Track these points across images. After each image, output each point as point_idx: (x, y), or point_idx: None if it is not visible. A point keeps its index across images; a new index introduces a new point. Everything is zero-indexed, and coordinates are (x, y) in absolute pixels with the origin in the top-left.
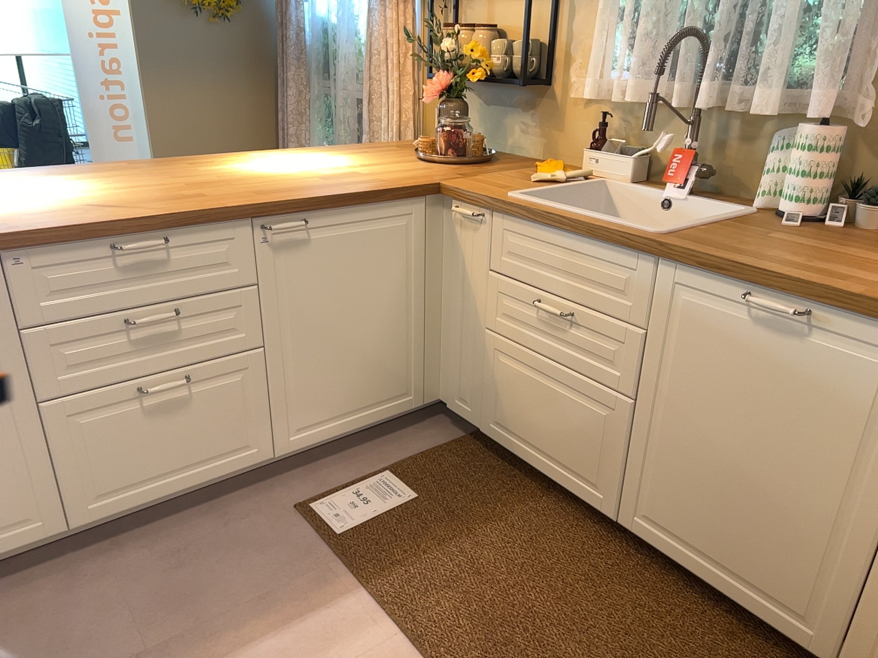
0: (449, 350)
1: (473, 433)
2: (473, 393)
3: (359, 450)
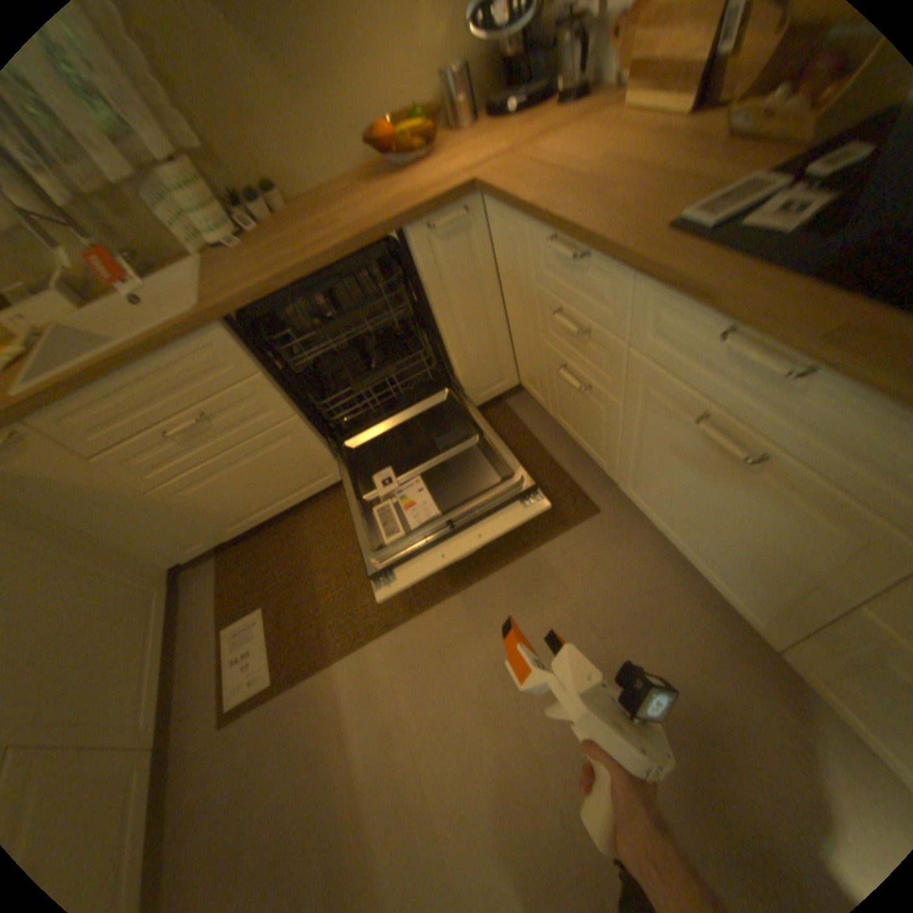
0: (129, 541)
1: (216, 552)
2: (189, 535)
3: (179, 657)
